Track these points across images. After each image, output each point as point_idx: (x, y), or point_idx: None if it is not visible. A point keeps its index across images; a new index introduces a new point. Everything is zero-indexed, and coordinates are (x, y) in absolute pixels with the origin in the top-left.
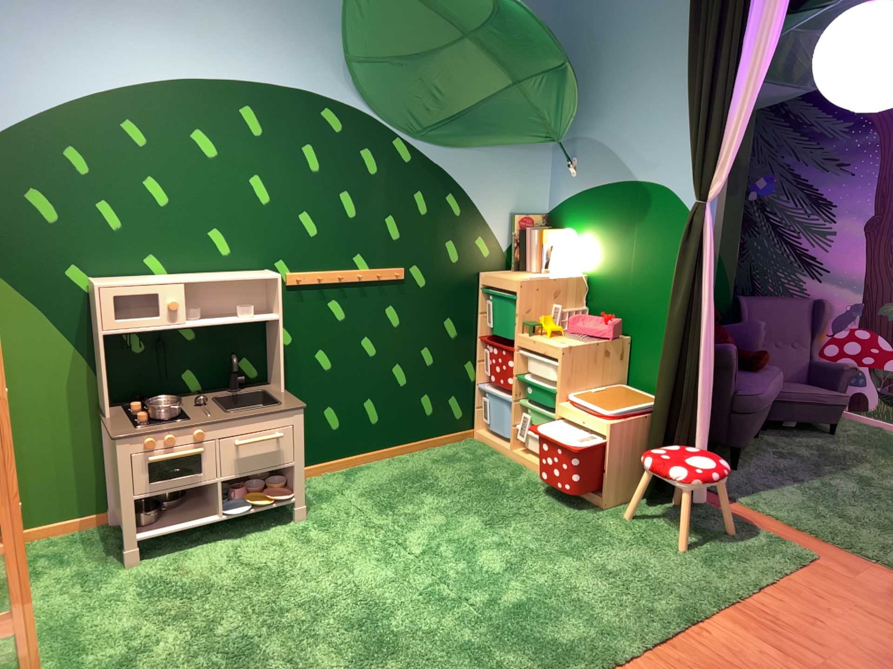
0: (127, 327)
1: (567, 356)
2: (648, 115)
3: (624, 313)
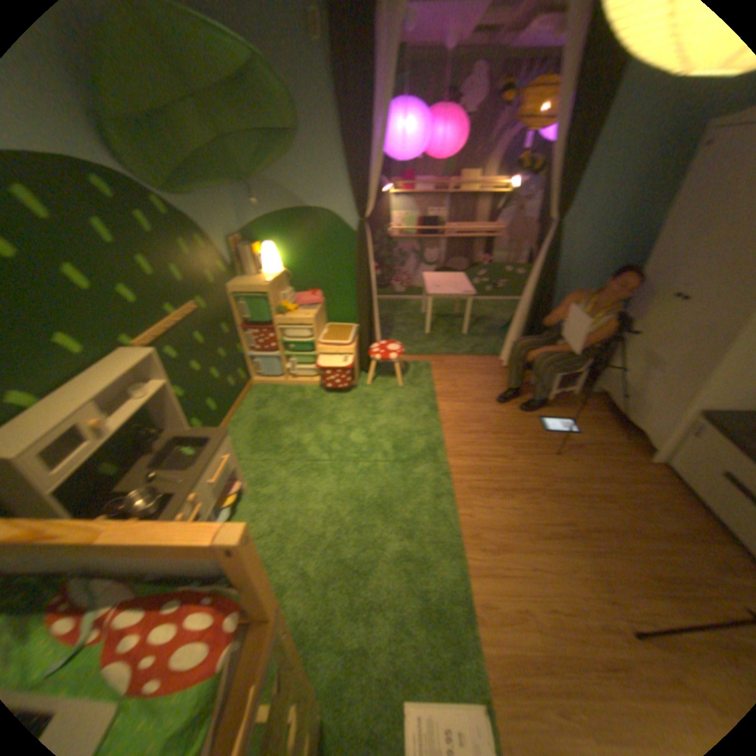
0: (68, 469)
1: (316, 322)
2: (308, 163)
3: (317, 286)
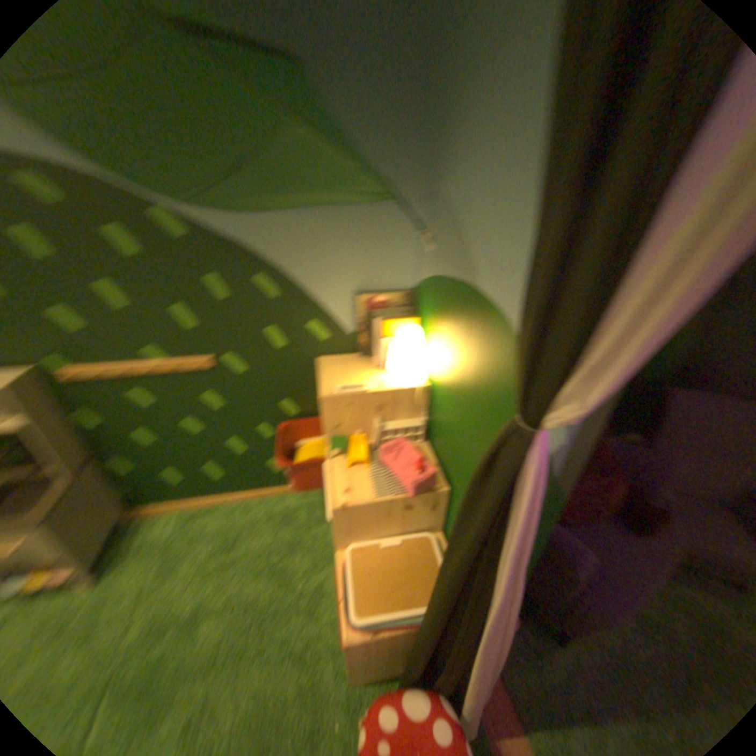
0: None
1: (336, 519)
2: (510, 159)
3: (450, 457)
